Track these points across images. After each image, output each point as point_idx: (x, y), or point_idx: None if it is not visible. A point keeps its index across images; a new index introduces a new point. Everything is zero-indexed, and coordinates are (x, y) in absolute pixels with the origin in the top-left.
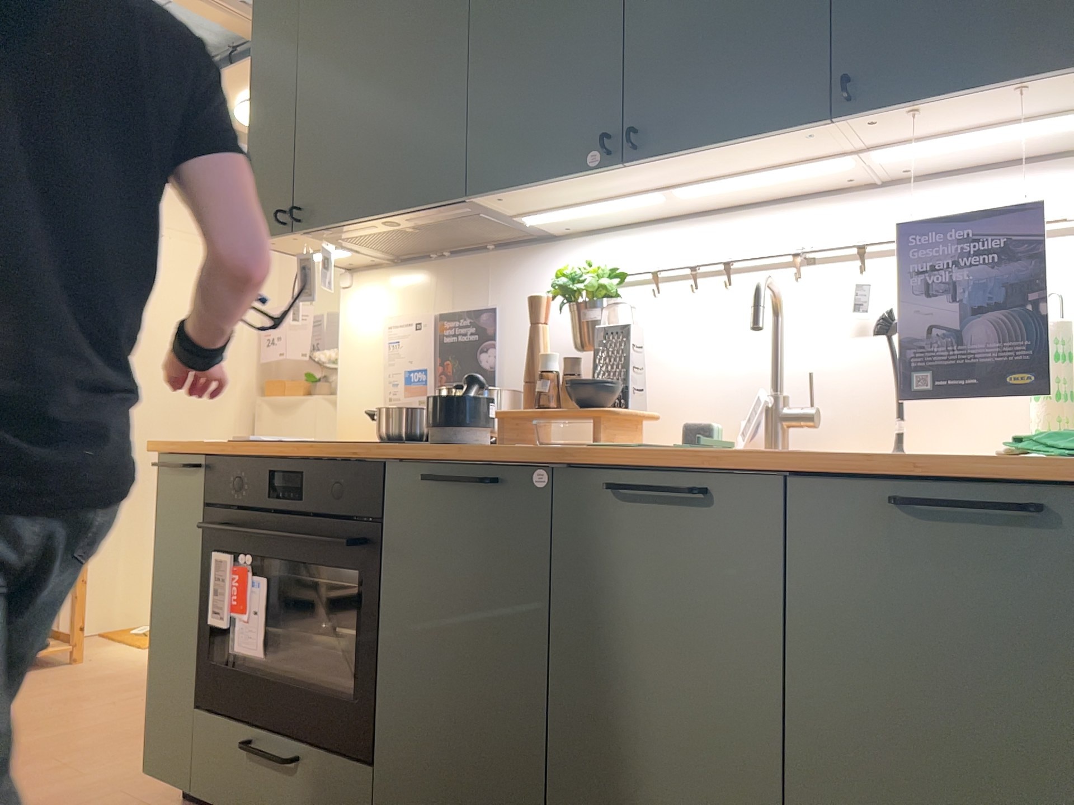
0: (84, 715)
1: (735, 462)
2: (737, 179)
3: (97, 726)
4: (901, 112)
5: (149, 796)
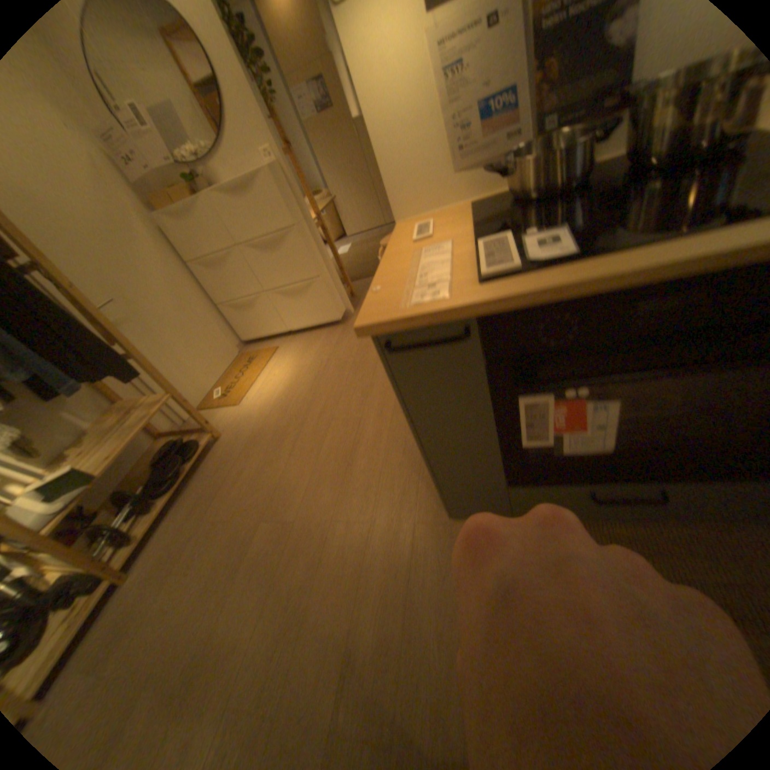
0: (291, 474)
1: None
2: None
3: (313, 478)
4: None
5: (436, 514)
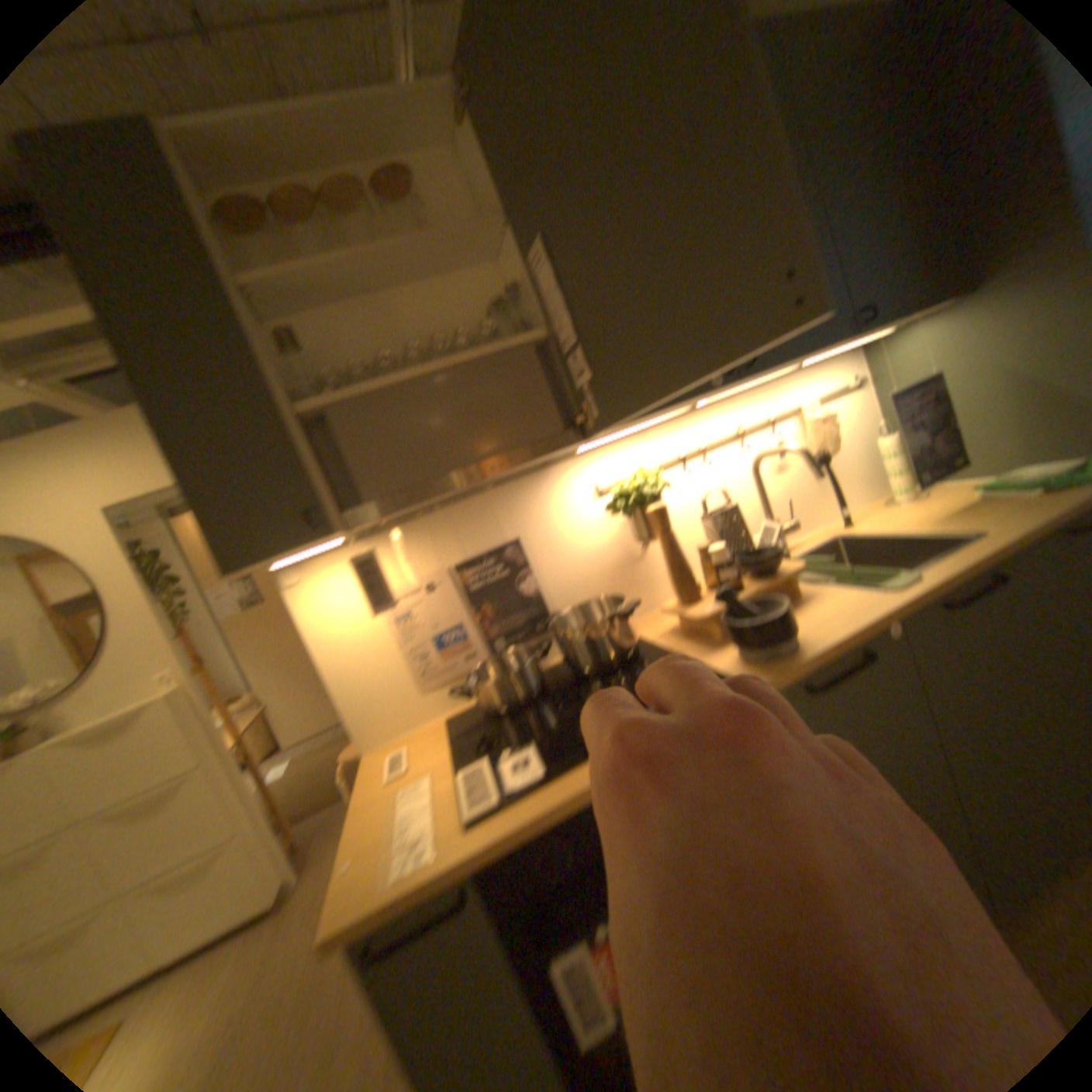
0: None
1: (1010, 549)
2: (747, 385)
3: None
4: (881, 326)
5: None
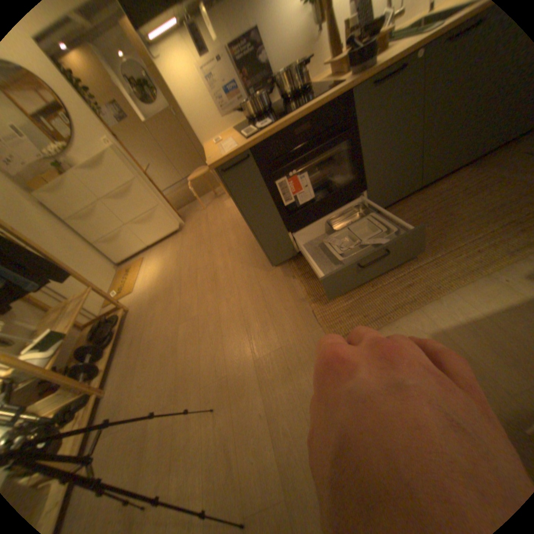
0: (184, 299)
1: None
2: None
3: (198, 294)
4: None
5: (265, 273)
